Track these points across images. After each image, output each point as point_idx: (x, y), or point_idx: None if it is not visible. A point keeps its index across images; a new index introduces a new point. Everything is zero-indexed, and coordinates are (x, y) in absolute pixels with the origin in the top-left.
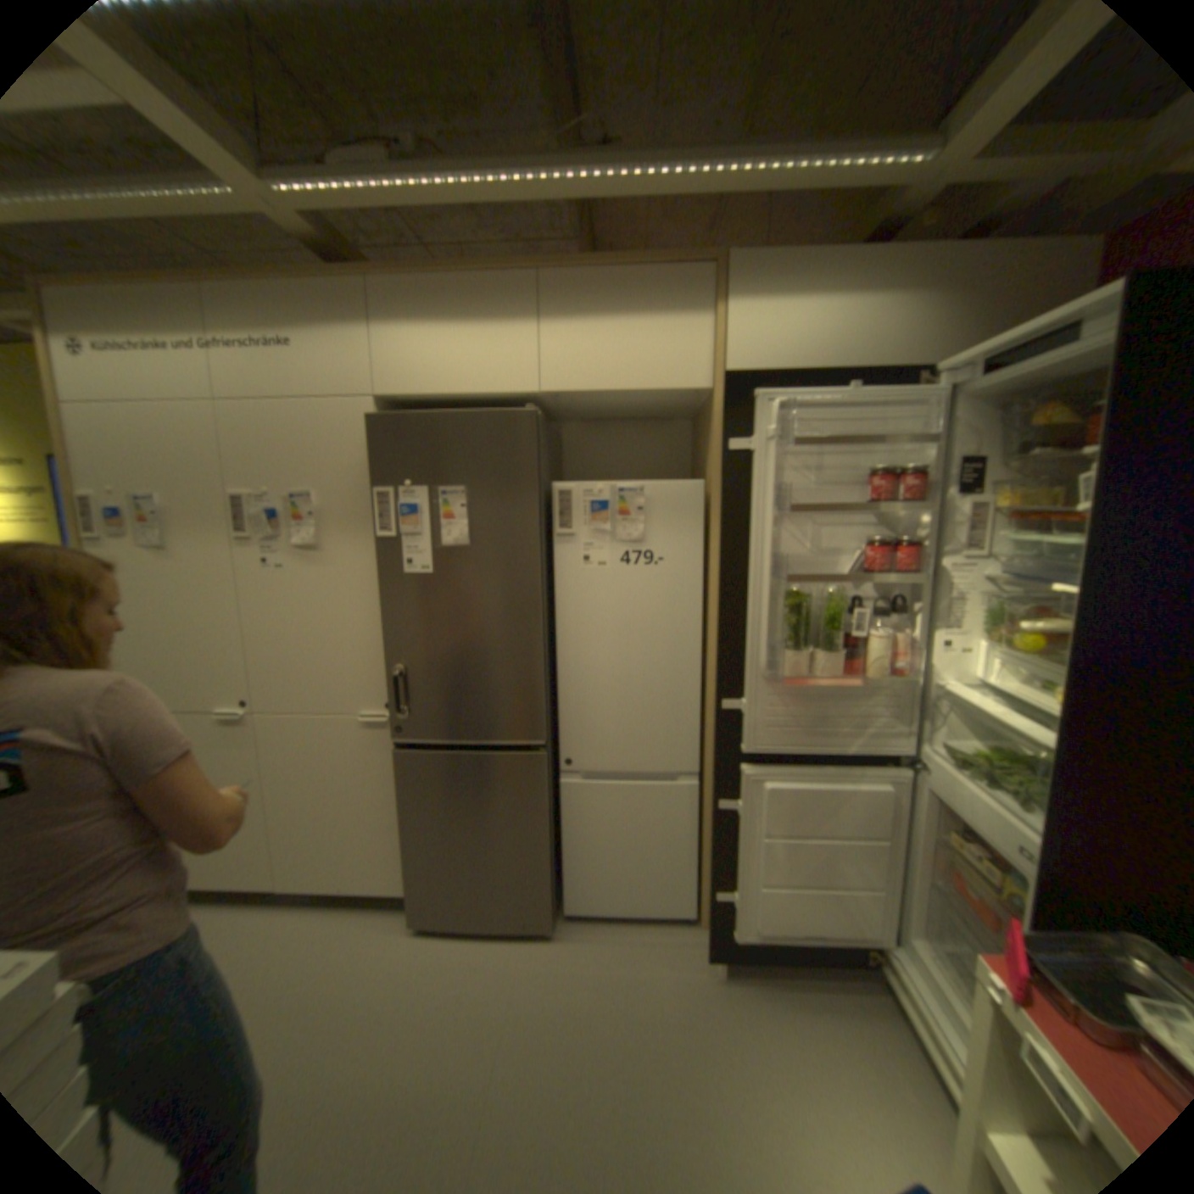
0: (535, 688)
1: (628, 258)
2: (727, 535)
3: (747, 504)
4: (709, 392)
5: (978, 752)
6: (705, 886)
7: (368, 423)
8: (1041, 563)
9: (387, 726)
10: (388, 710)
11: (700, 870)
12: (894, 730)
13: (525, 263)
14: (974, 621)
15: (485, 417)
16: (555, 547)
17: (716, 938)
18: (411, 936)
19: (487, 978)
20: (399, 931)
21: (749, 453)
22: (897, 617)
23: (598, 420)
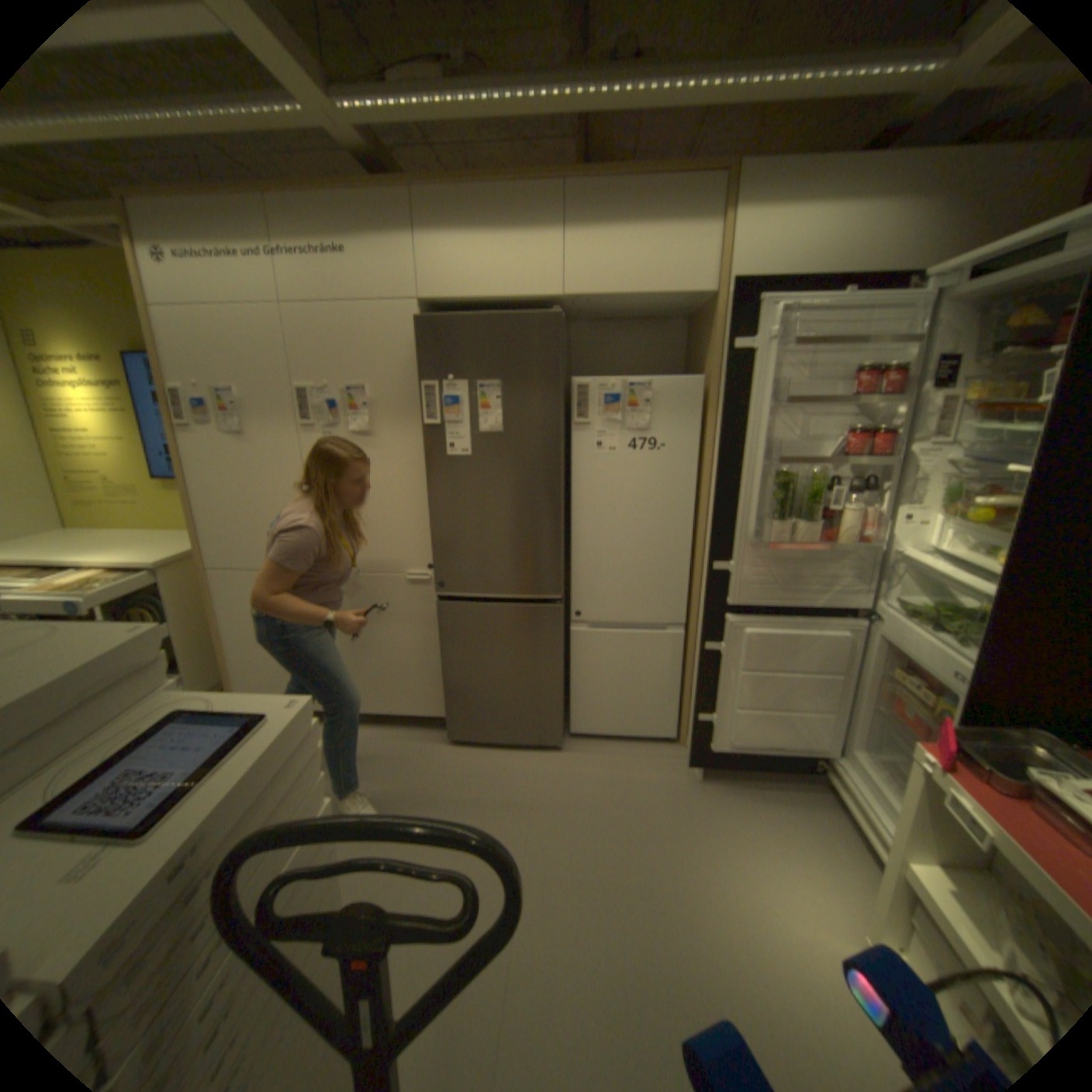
0: (555, 552)
1: (649, 167)
2: (725, 423)
3: (747, 396)
4: (714, 294)
5: (928, 602)
6: (685, 712)
7: (414, 323)
8: (1000, 447)
9: (431, 582)
10: (434, 569)
11: (682, 700)
12: (856, 587)
13: (554, 173)
14: (934, 498)
15: (518, 318)
16: (572, 434)
17: (697, 748)
18: (452, 744)
19: (515, 774)
20: (441, 741)
21: (752, 350)
22: (869, 494)
23: (603, 320)
